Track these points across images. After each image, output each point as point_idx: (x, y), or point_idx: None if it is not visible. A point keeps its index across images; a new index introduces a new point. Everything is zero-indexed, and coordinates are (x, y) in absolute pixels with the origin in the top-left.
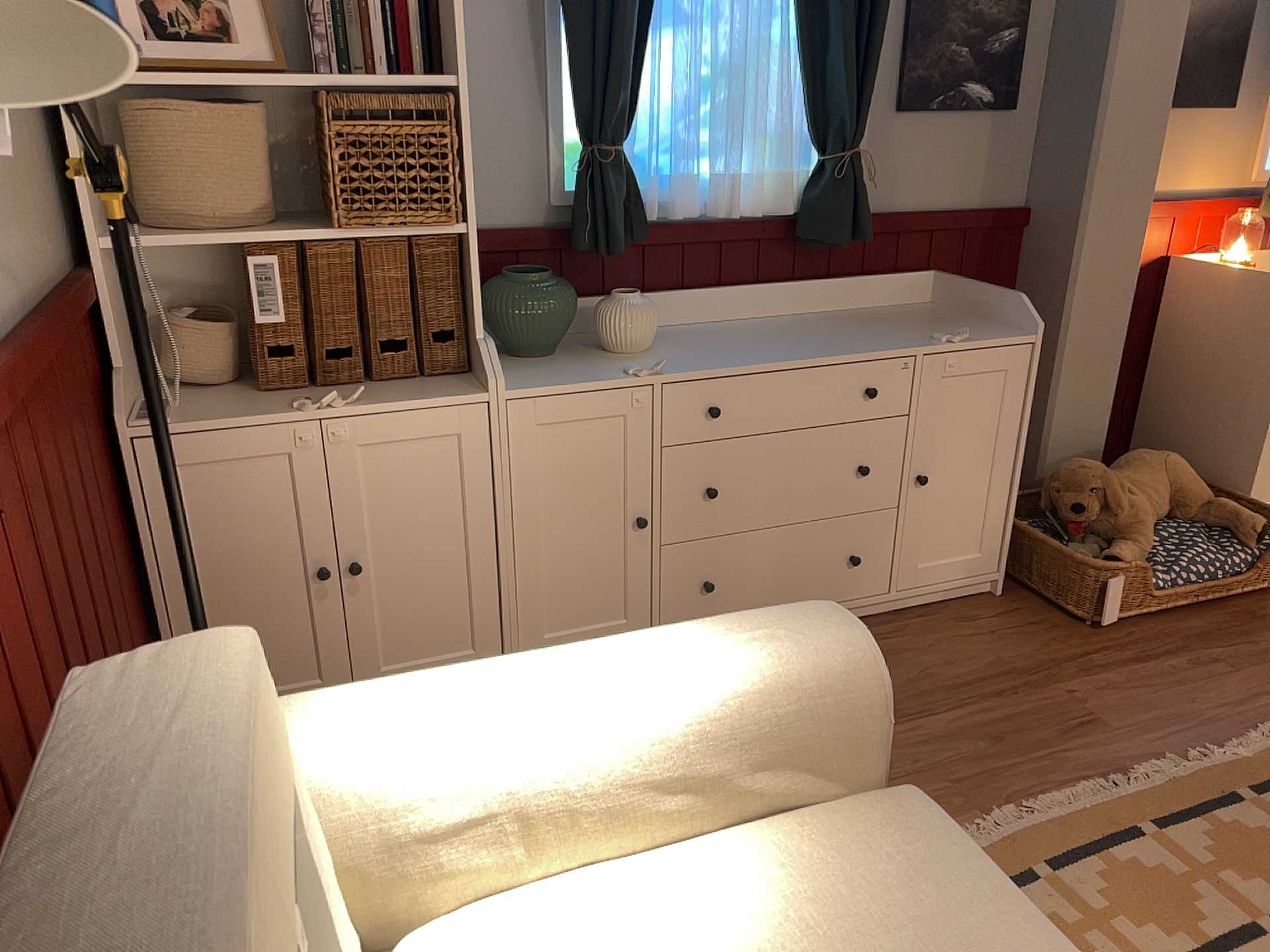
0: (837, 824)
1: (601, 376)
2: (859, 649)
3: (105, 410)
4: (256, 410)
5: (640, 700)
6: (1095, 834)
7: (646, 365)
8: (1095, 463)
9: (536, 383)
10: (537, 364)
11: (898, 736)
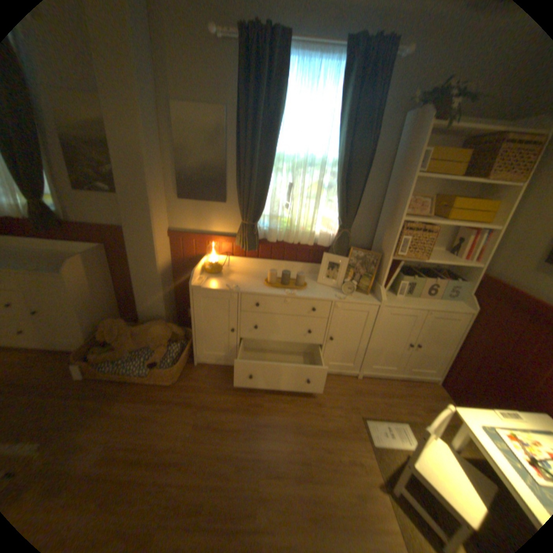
0: None
1: None
2: None
3: None
4: None
5: None
6: None
7: None
8: (114, 323)
9: None
10: None
11: None
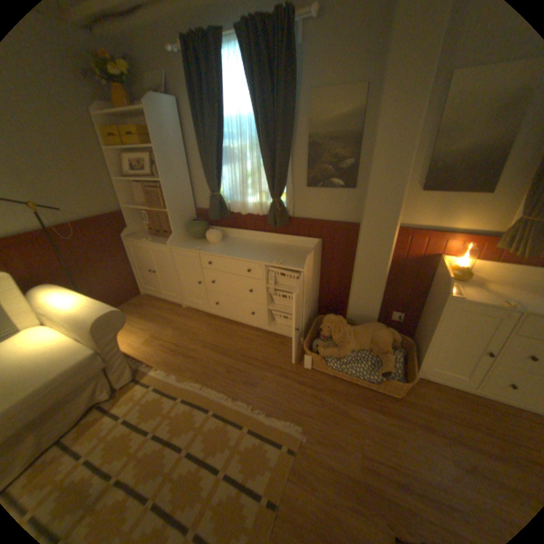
0: (75, 349)
1: (191, 248)
2: (93, 320)
3: (120, 233)
4: (141, 239)
5: (64, 310)
6: (200, 405)
7: (198, 248)
8: (338, 319)
9: (179, 246)
10: (193, 241)
11: (215, 357)
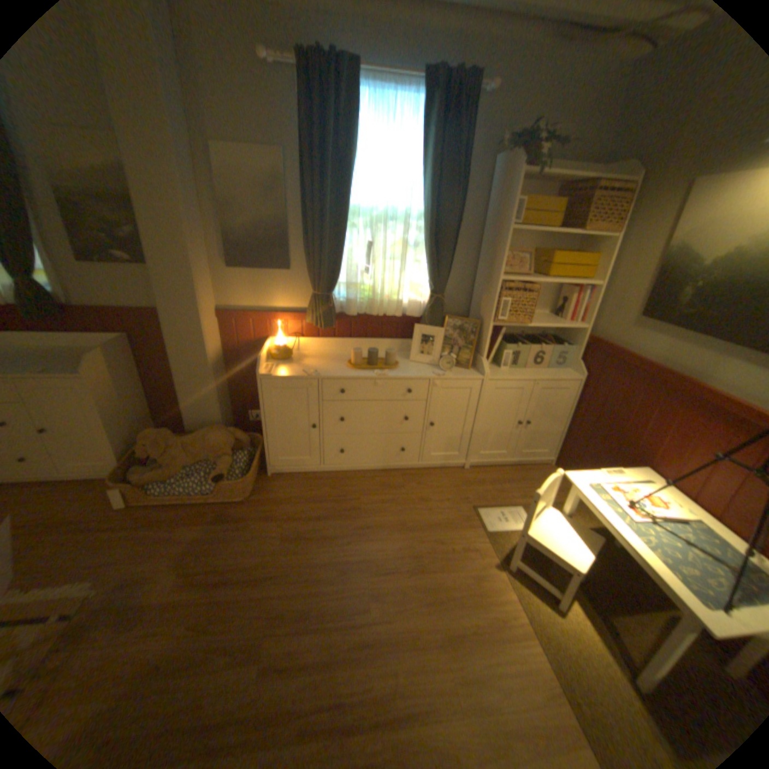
0: None
1: None
2: None
3: None
4: None
5: None
6: None
7: None
8: (159, 433)
9: None
10: None
11: None
